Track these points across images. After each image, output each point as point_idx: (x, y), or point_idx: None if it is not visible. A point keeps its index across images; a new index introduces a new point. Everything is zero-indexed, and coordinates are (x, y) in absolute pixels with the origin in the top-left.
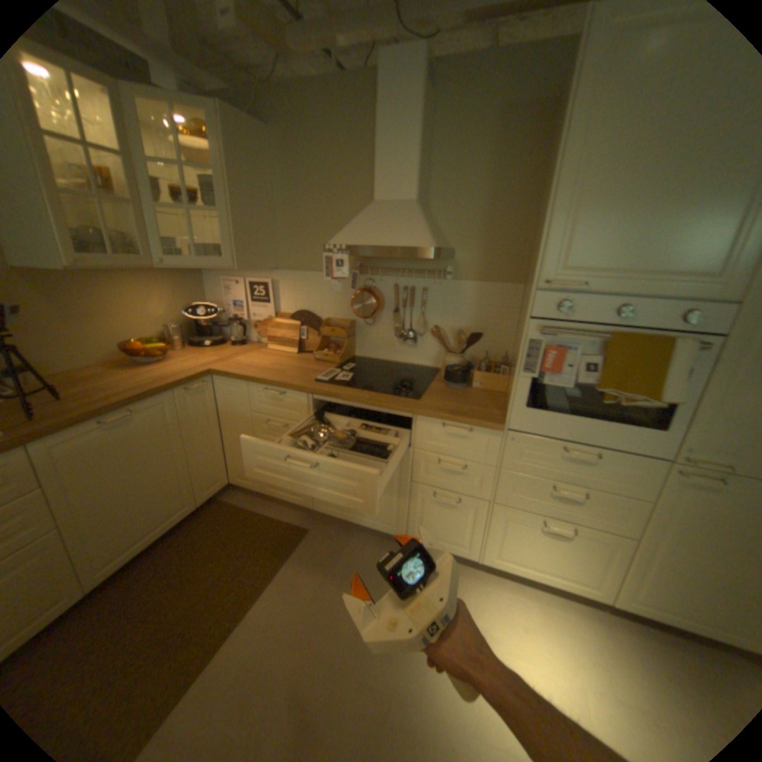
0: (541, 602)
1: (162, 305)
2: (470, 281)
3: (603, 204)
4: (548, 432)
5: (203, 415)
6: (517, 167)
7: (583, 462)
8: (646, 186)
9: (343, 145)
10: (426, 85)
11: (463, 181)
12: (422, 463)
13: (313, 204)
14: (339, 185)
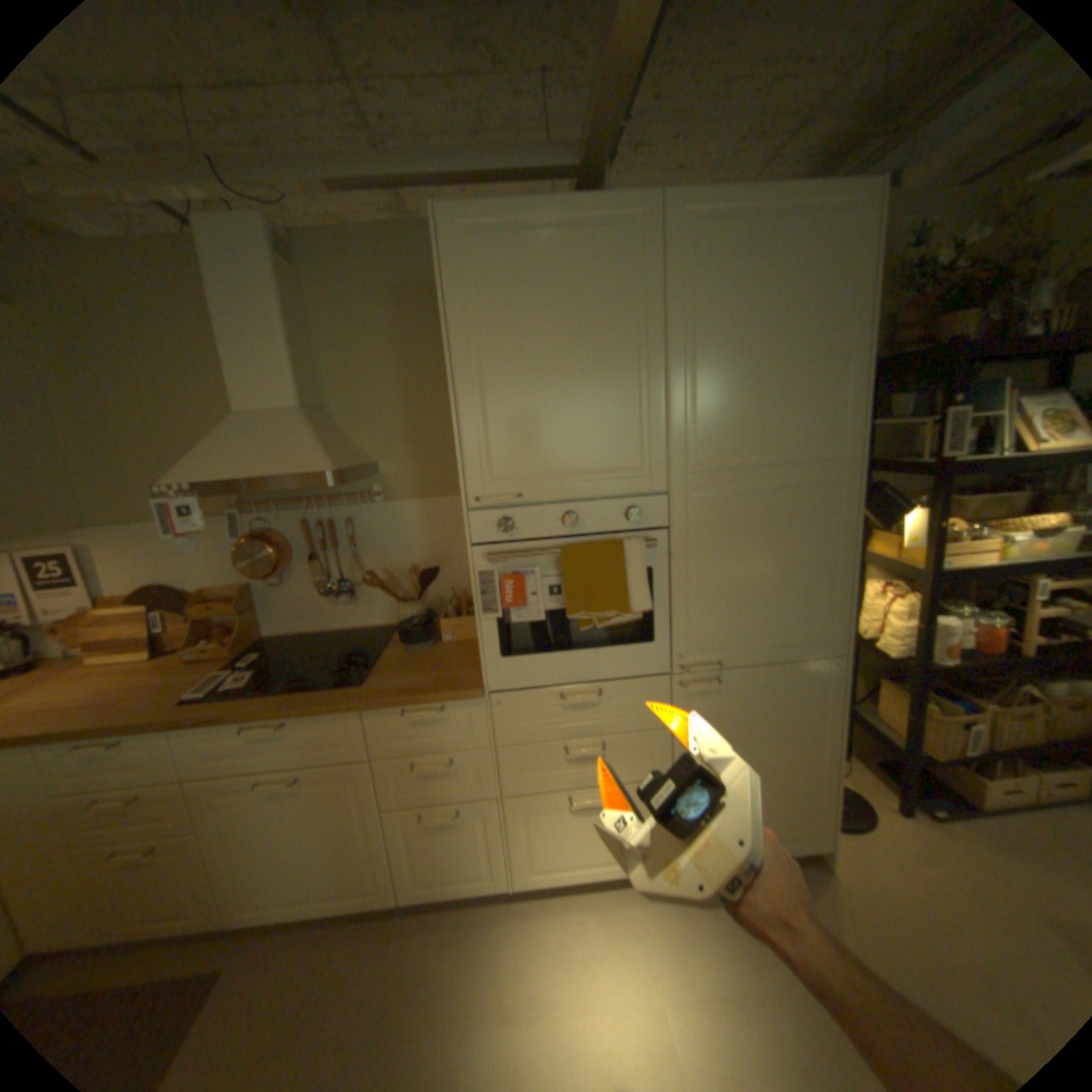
0: (598, 909)
1: None
2: (409, 499)
3: (510, 407)
4: (536, 681)
5: None
6: (428, 357)
7: (585, 705)
8: (545, 385)
9: (167, 334)
10: (274, 262)
11: (364, 375)
12: (388, 779)
13: (132, 420)
14: (174, 390)
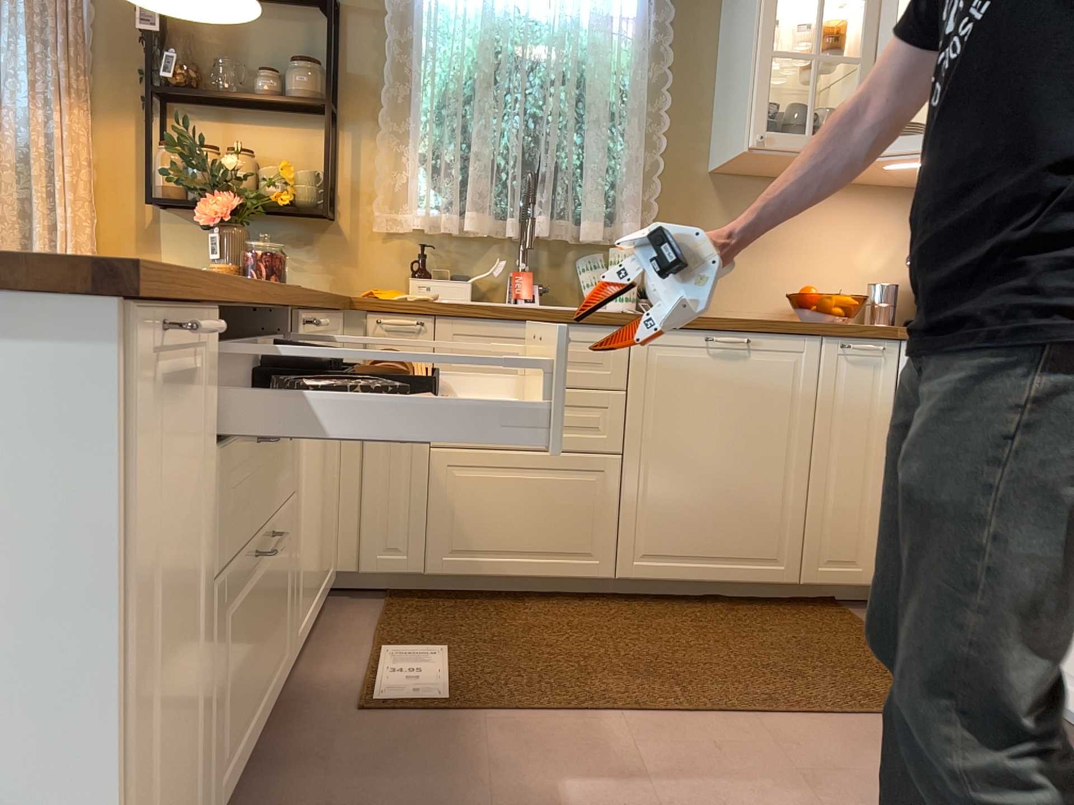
0: None
1: (882, 251)
2: None
3: None
4: None
5: (862, 407)
6: None
7: None
8: None
9: None
10: None
11: None
12: None
13: None
14: None
